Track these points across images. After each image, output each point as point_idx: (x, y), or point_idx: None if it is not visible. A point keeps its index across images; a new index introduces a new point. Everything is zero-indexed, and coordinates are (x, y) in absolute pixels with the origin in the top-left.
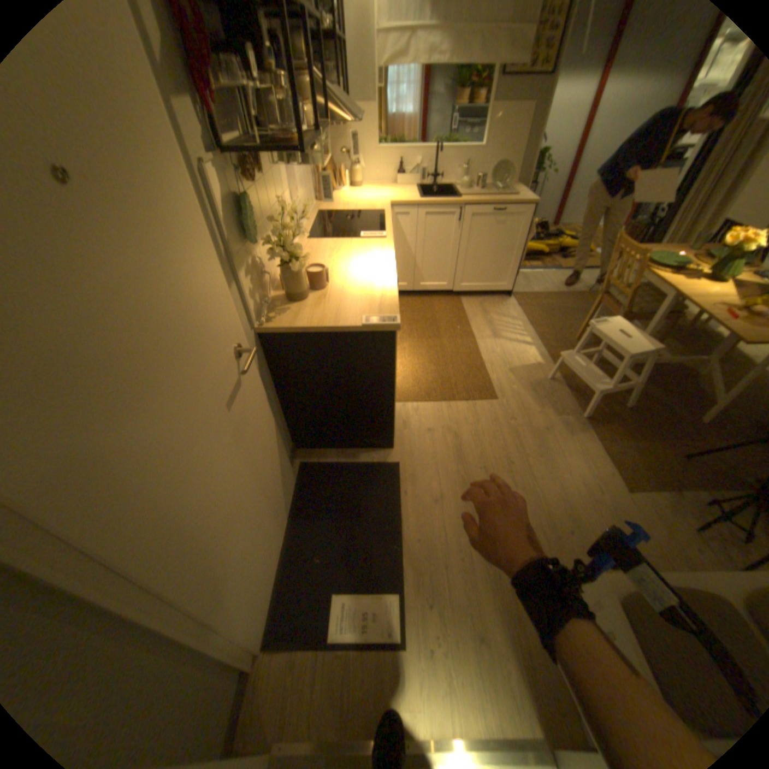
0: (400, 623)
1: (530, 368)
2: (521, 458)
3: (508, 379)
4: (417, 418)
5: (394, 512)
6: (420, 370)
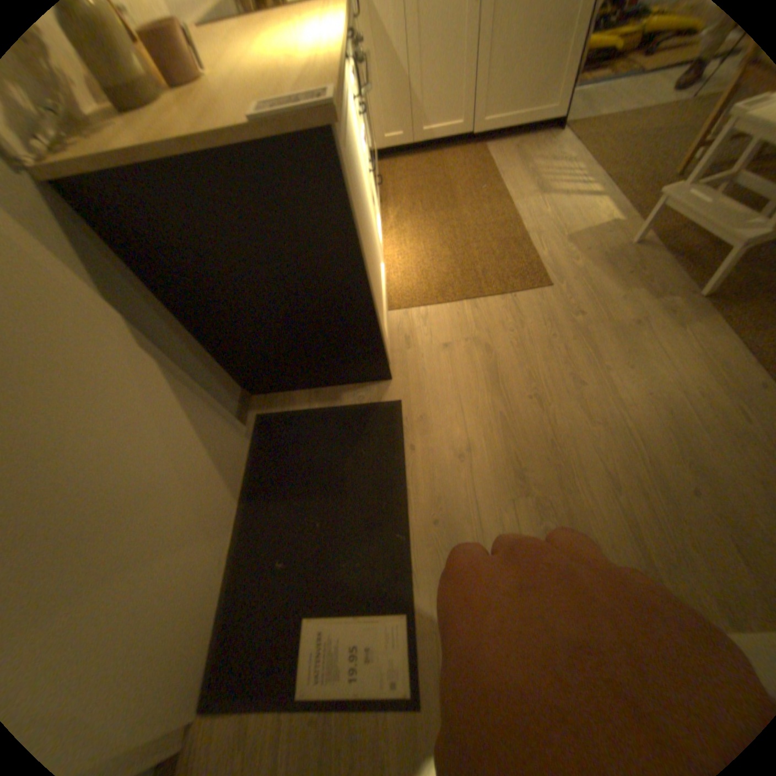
0: (408, 664)
1: (603, 229)
2: (596, 373)
3: (567, 251)
4: (426, 329)
5: (394, 479)
6: (428, 257)
